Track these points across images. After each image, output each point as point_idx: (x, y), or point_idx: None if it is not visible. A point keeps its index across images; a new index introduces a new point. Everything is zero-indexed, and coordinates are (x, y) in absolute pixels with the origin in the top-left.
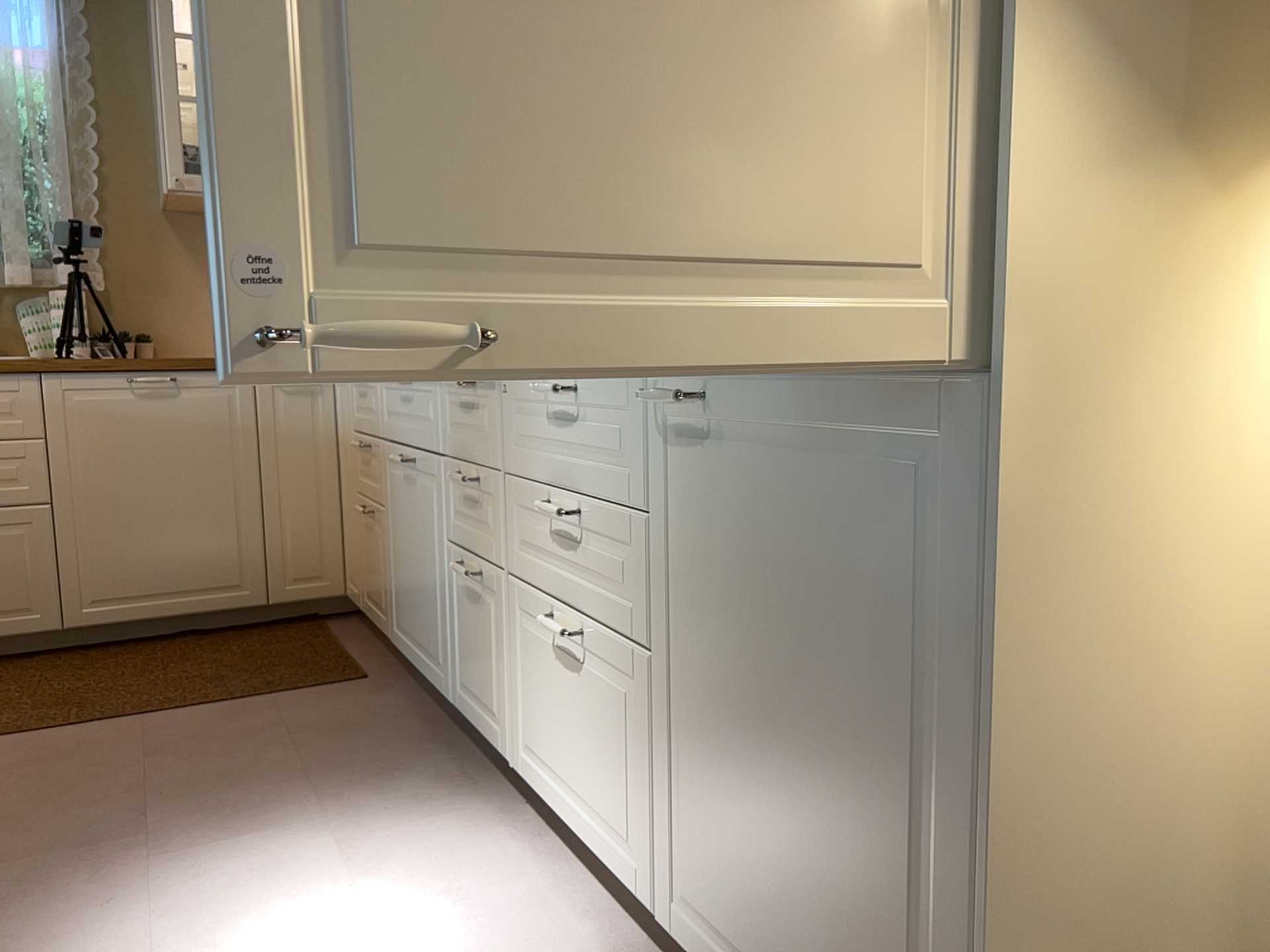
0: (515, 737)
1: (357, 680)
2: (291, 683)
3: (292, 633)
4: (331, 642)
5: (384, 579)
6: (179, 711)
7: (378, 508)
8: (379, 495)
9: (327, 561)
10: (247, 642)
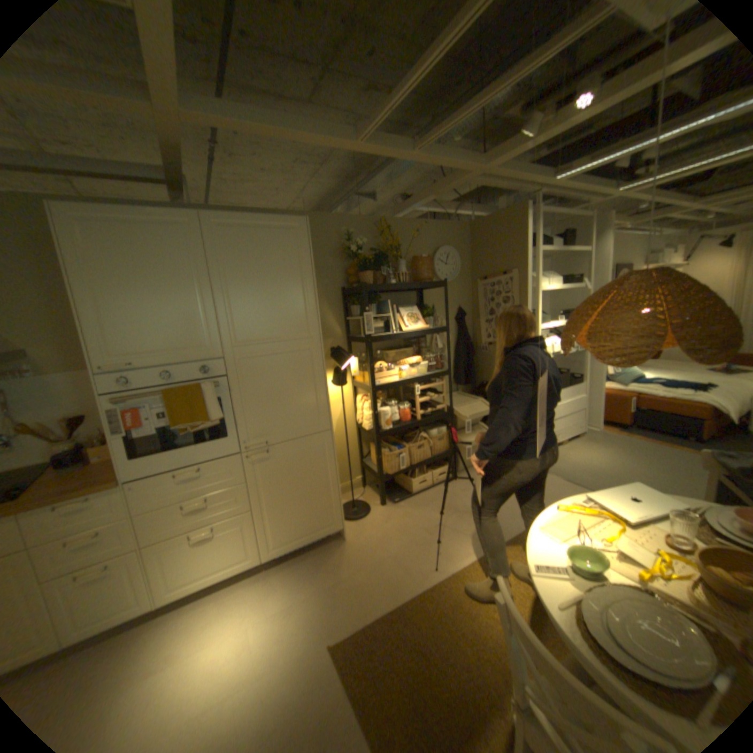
0: (152, 598)
1: None
2: None
3: None
4: None
5: None
6: None
7: None
8: None
9: None
10: None
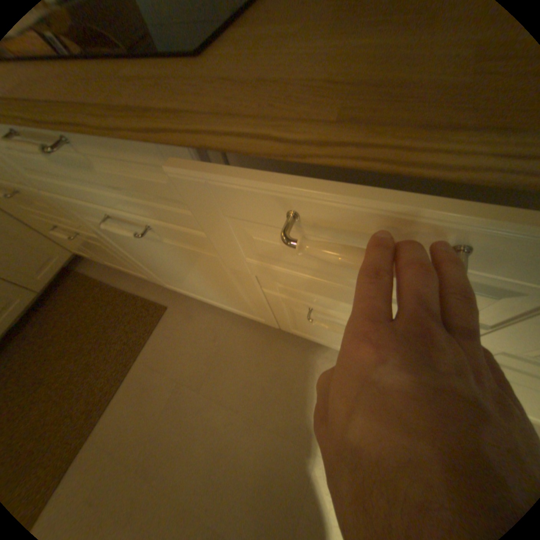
0: None
1: (163, 313)
2: (133, 341)
3: (72, 293)
4: (105, 288)
5: (130, 265)
6: (103, 415)
7: (84, 233)
8: (77, 227)
9: (44, 249)
10: (56, 320)
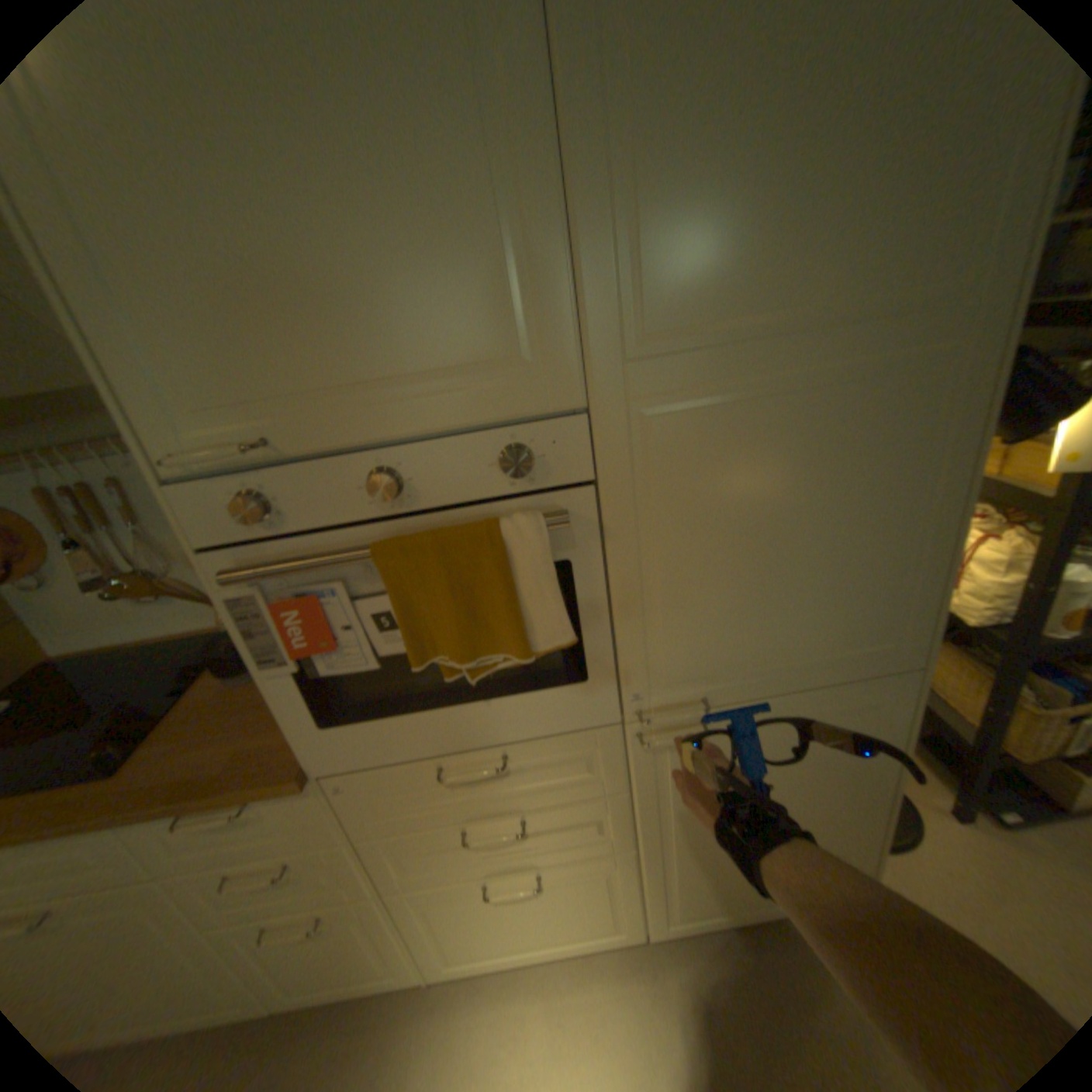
0: (420, 969)
1: None
2: None
3: None
4: None
5: None
6: None
7: None
8: None
9: None
10: None
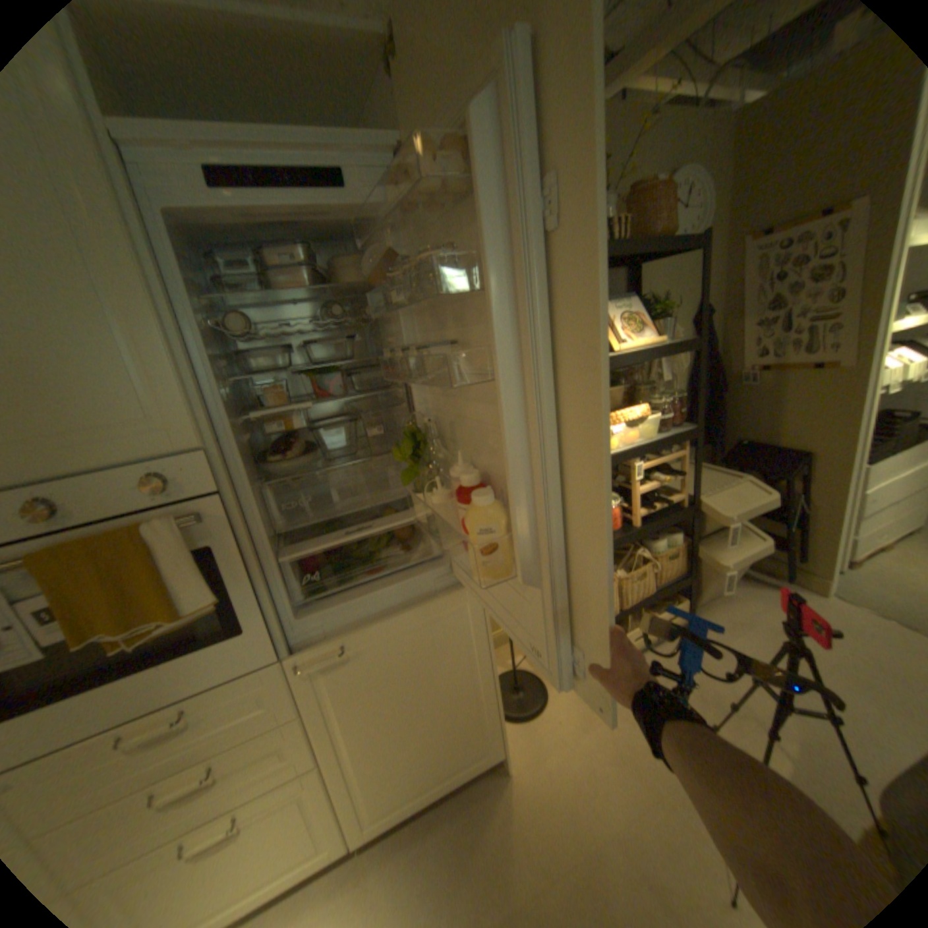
0: None
1: None
2: None
3: None
4: None
5: None
6: None
7: None
8: None
9: None
10: None
